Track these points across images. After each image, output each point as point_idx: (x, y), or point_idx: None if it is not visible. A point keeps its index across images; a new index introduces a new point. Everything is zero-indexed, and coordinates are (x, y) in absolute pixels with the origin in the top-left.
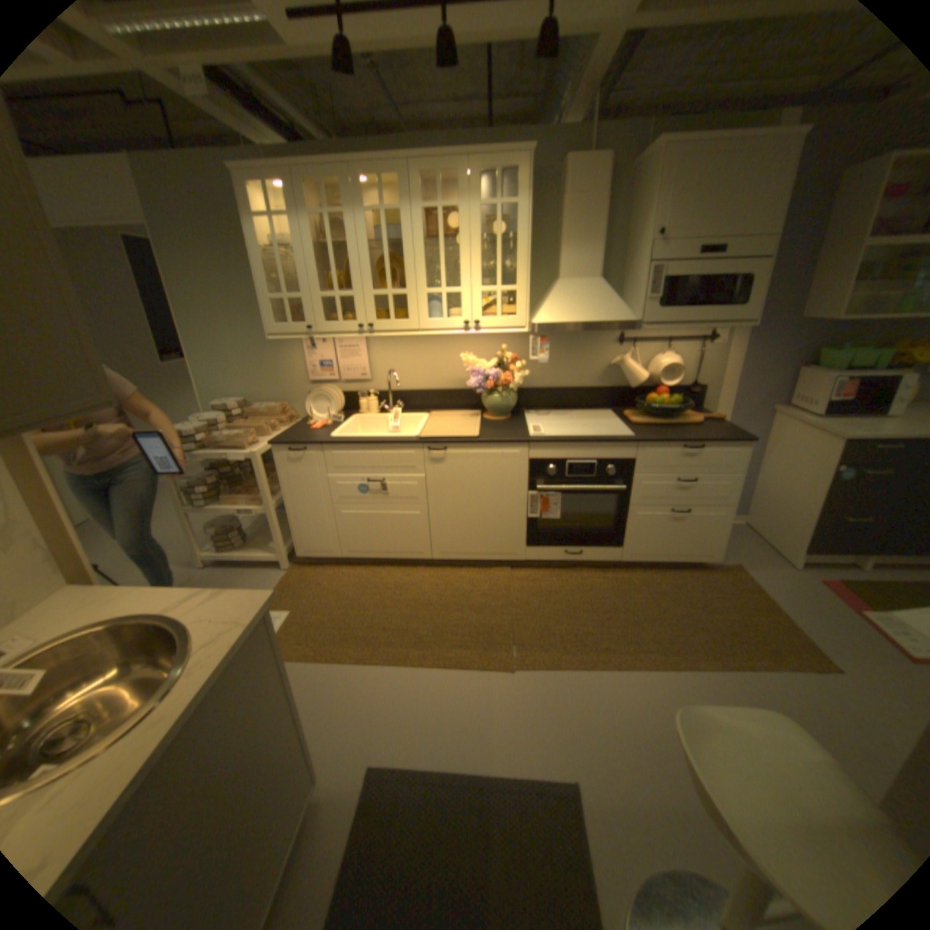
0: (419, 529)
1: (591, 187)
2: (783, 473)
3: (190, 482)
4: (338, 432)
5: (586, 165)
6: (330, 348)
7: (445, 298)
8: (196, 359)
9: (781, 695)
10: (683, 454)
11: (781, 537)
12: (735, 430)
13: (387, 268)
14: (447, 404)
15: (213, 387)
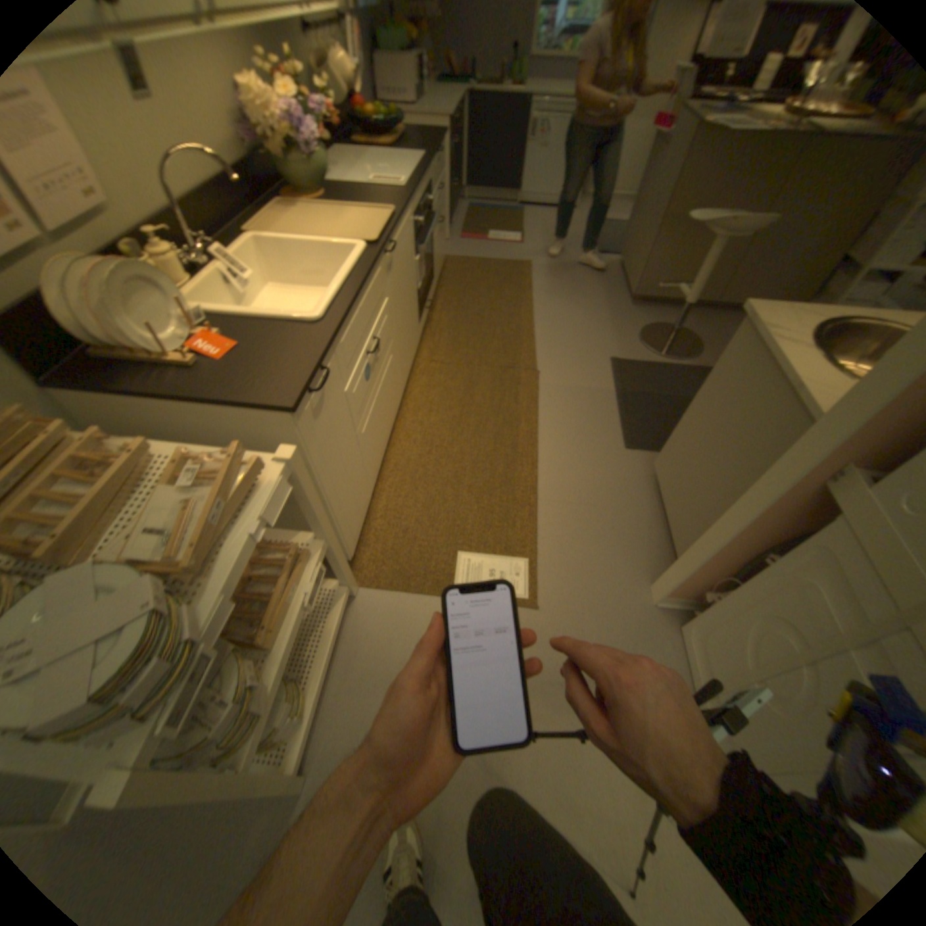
0: (395, 378)
1: None
2: None
3: (225, 702)
4: (292, 313)
5: None
6: None
7: None
8: None
9: (546, 283)
10: (439, 161)
11: None
12: (427, 128)
13: None
14: (231, 206)
15: None
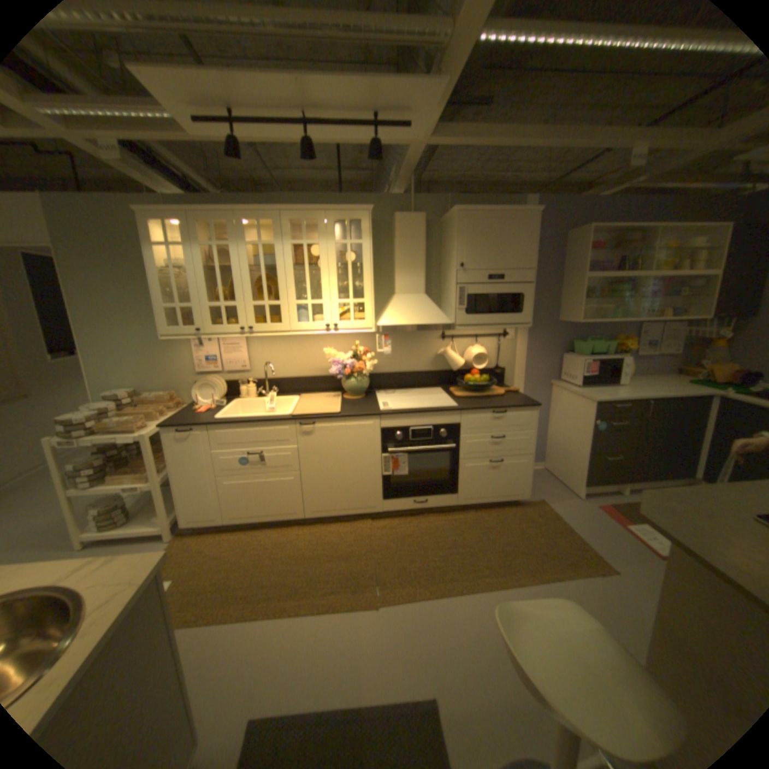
0: (292, 493)
1: (413, 235)
2: (563, 428)
3: (76, 466)
4: (221, 414)
5: (408, 221)
6: (215, 345)
7: (311, 307)
8: (89, 356)
9: (580, 597)
10: (493, 418)
11: (568, 476)
12: (526, 399)
13: (264, 285)
14: (314, 387)
15: (104, 380)
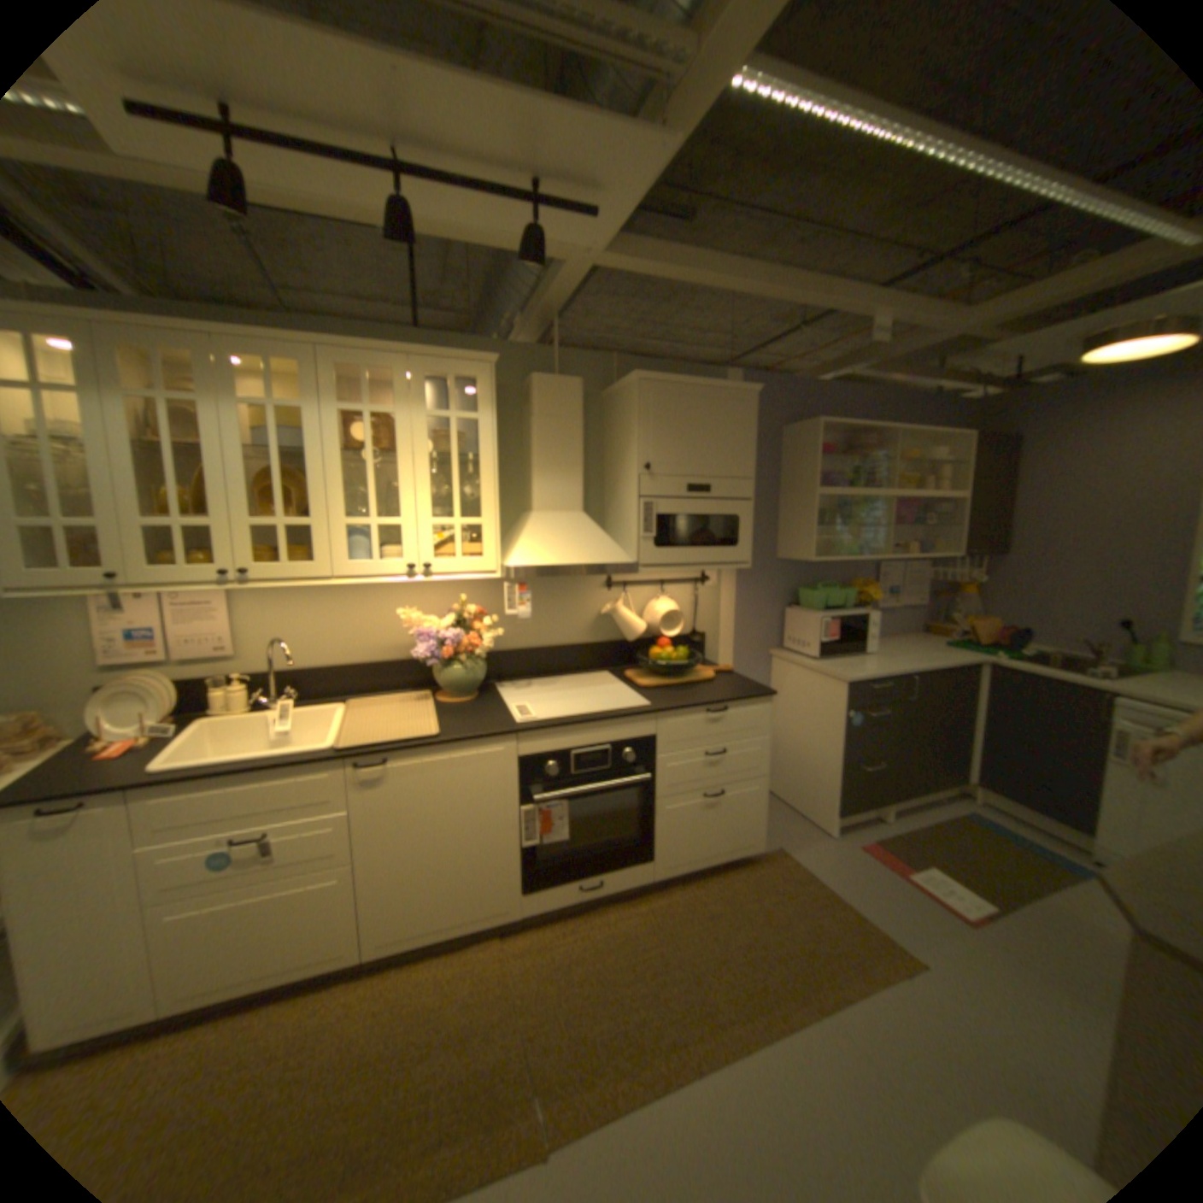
0: (333, 913)
1: (561, 413)
2: (792, 725)
3: None
4: (162, 758)
5: (553, 388)
6: (147, 606)
7: (373, 531)
8: None
9: (887, 1029)
10: (706, 720)
11: (806, 800)
12: (749, 684)
13: (272, 486)
14: (373, 683)
15: None
